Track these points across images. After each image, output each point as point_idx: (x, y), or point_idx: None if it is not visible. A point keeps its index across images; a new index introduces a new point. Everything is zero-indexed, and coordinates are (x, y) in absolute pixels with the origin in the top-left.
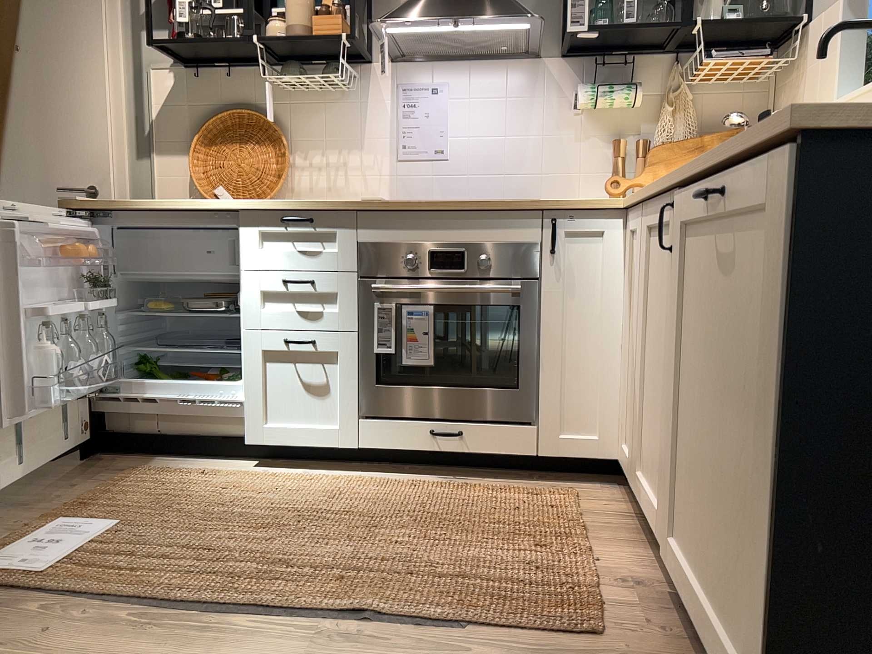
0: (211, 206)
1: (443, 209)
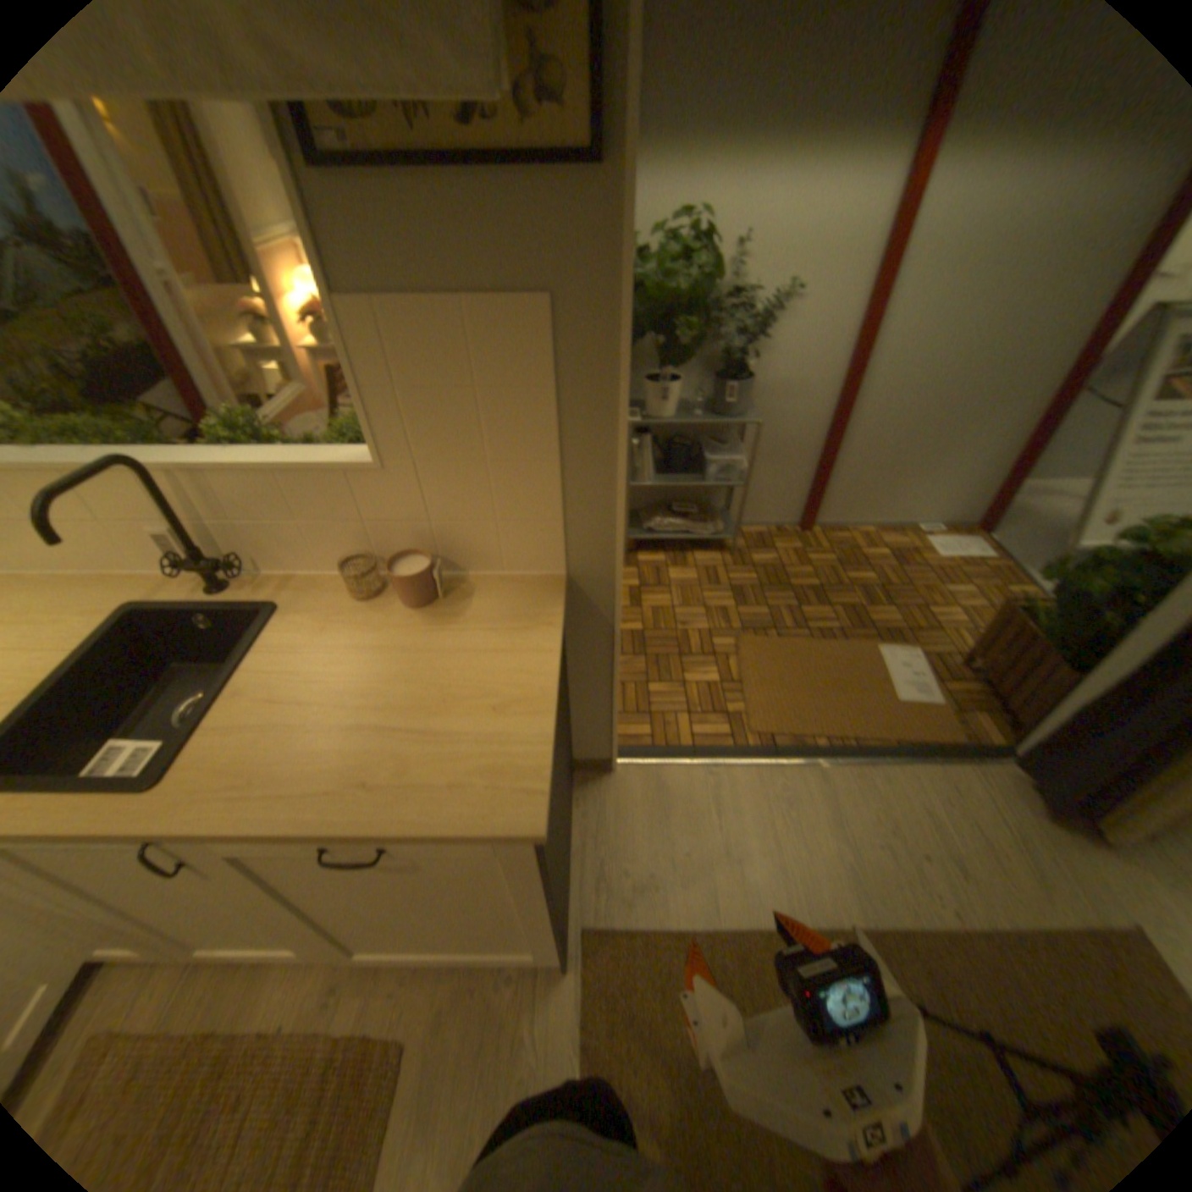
0: None
1: None
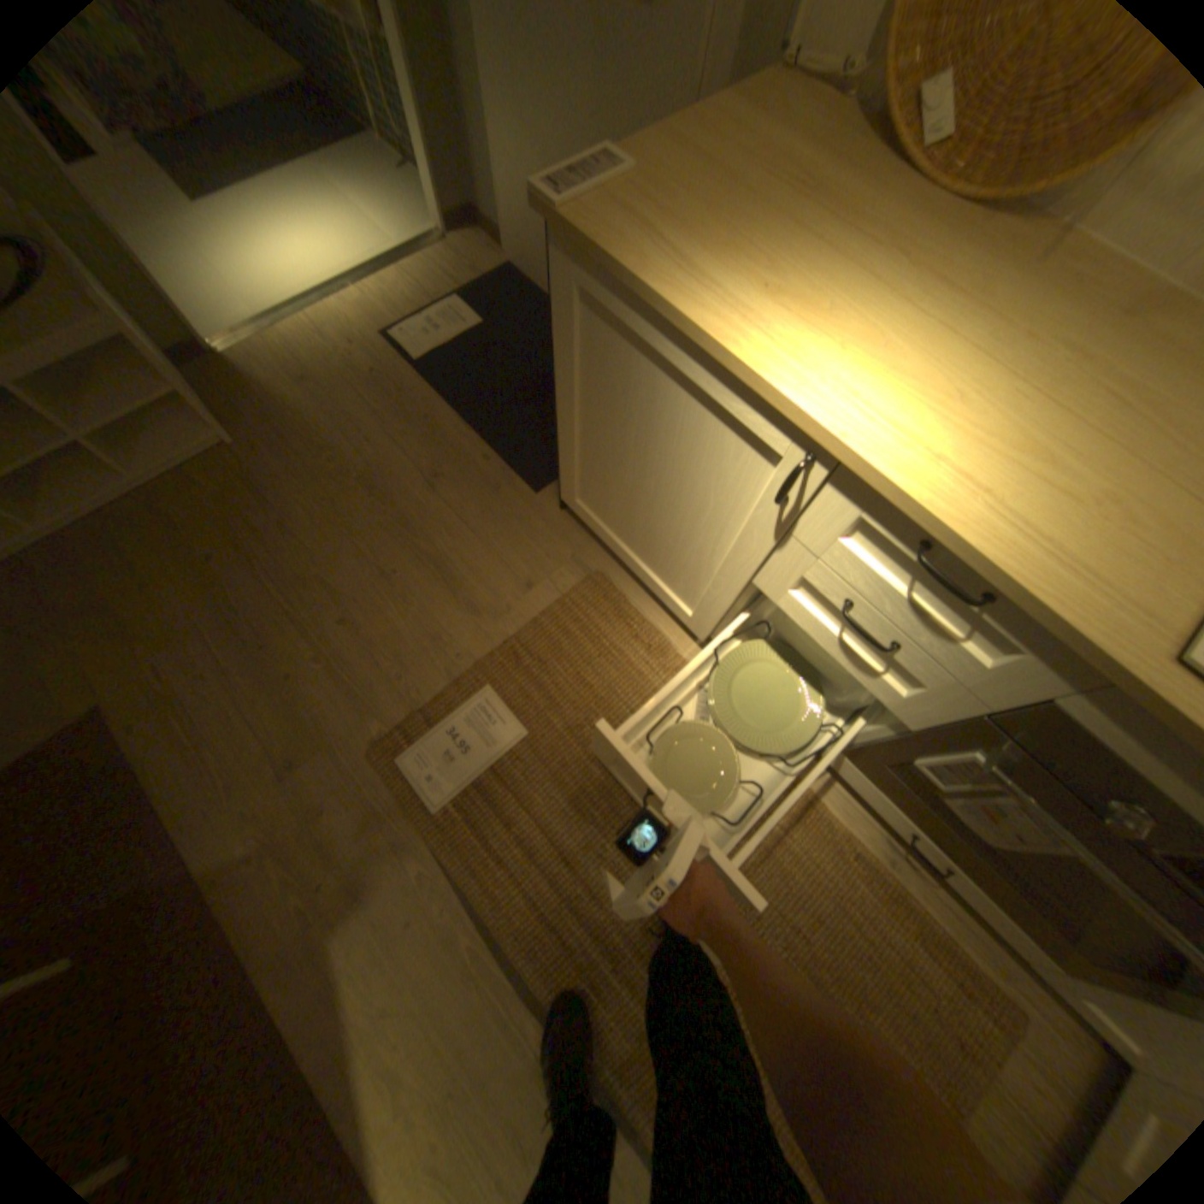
0: (795, 412)
1: None
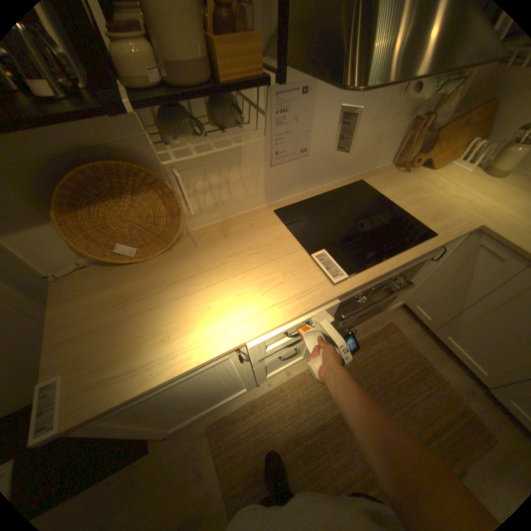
0: (222, 354)
1: (391, 270)
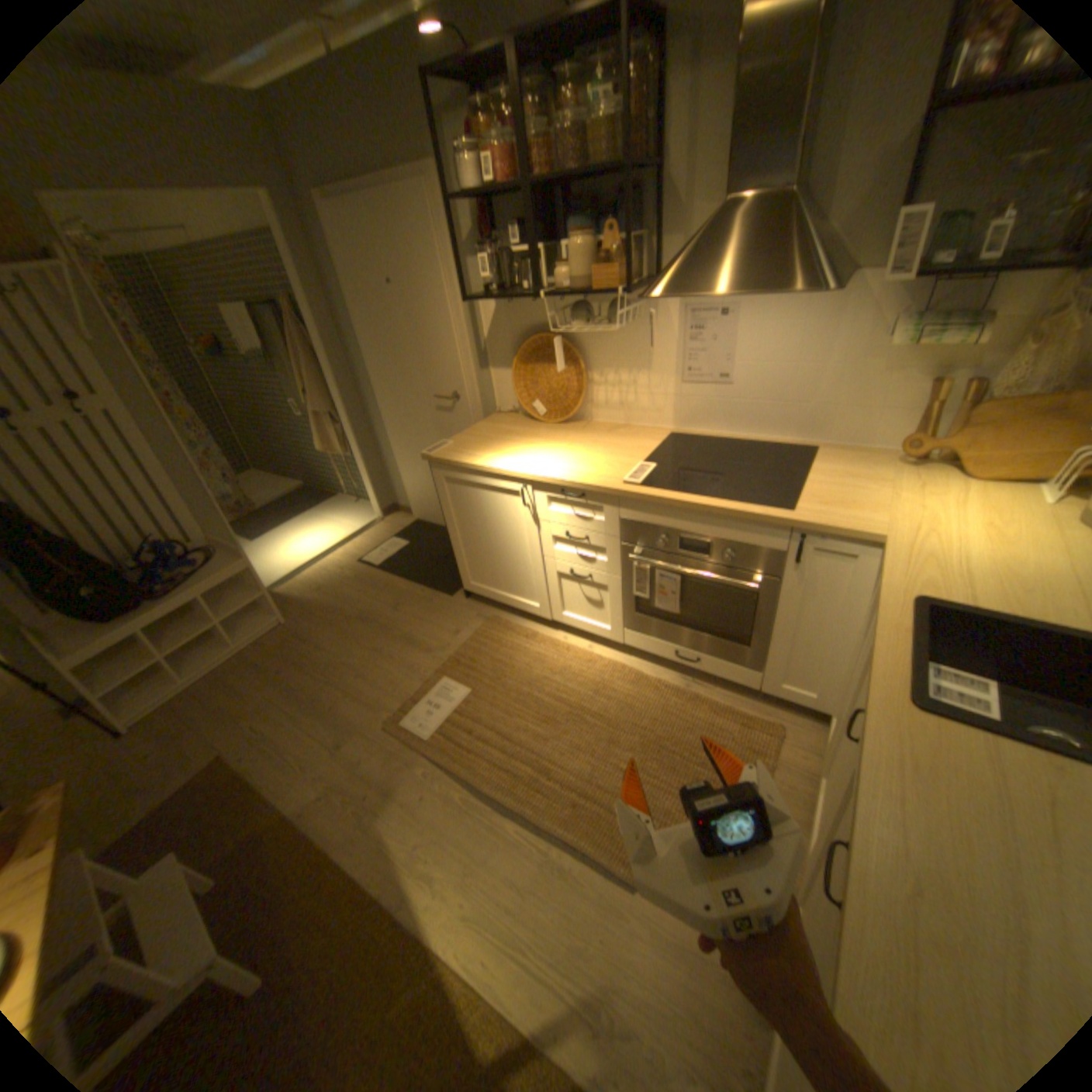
0: (511, 475)
1: (690, 508)
